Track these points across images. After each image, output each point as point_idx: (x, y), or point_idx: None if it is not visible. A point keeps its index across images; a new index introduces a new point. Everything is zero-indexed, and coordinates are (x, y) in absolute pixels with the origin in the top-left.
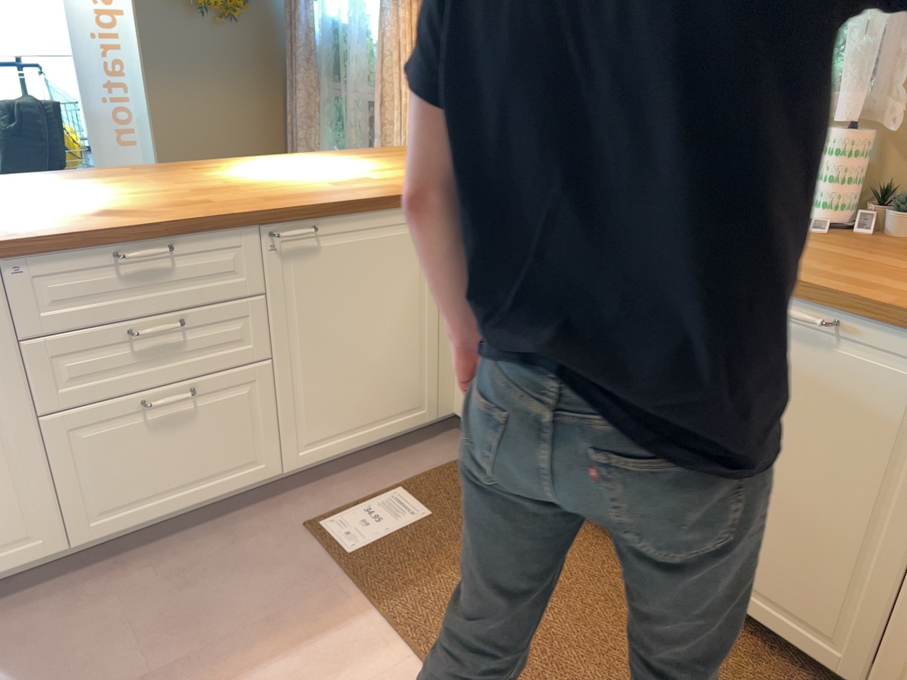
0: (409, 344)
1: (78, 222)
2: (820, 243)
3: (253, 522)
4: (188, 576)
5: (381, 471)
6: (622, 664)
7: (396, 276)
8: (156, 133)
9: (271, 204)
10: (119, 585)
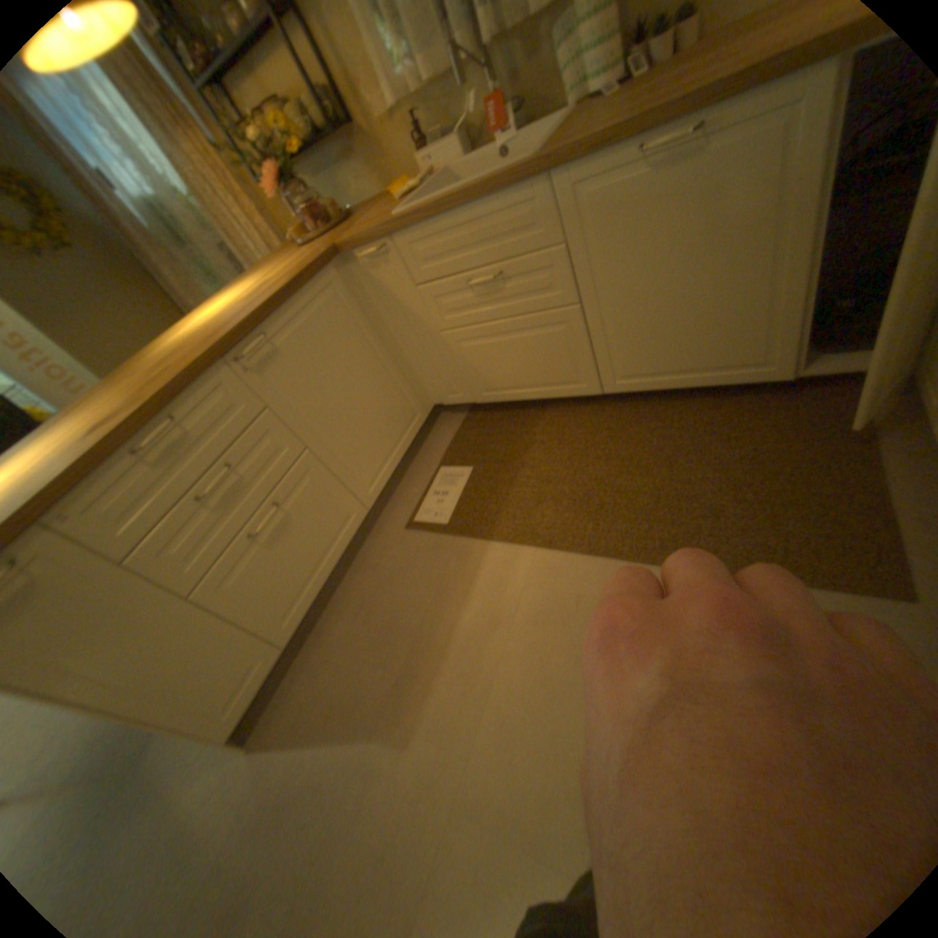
0: (382, 379)
1: (77, 451)
2: (625, 93)
3: (375, 550)
4: (366, 608)
5: (421, 467)
6: (650, 464)
7: (341, 338)
8: (88, 370)
9: (216, 338)
10: (331, 644)
